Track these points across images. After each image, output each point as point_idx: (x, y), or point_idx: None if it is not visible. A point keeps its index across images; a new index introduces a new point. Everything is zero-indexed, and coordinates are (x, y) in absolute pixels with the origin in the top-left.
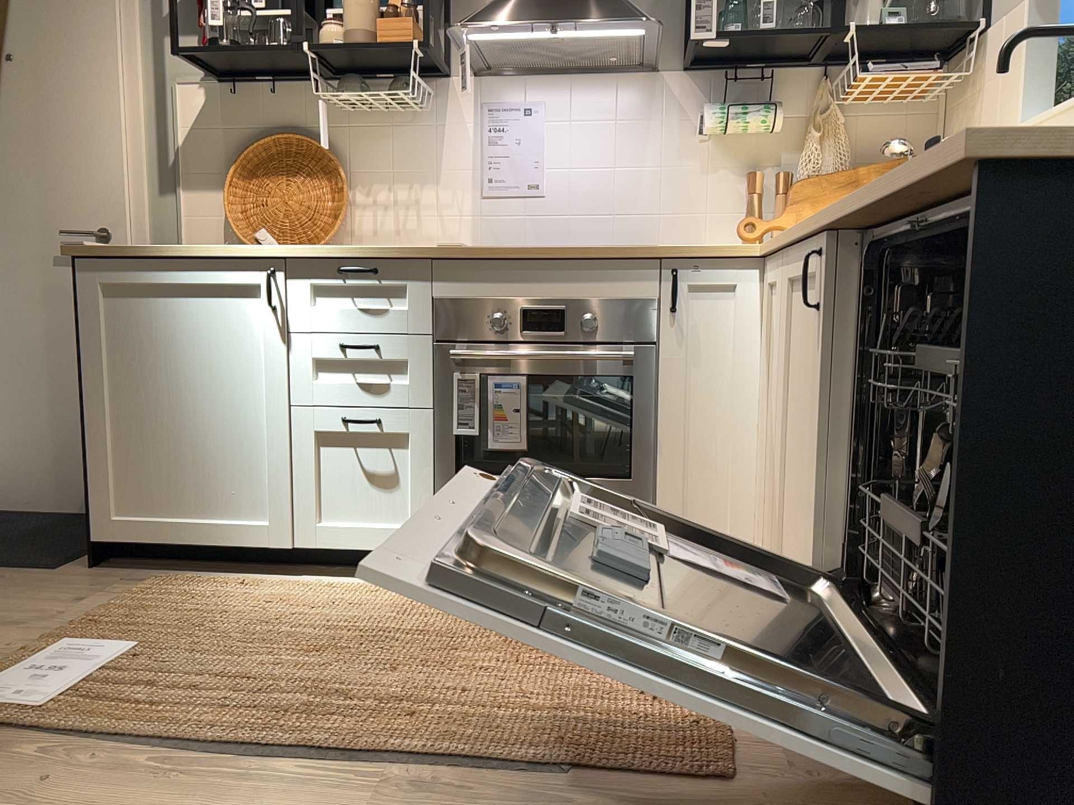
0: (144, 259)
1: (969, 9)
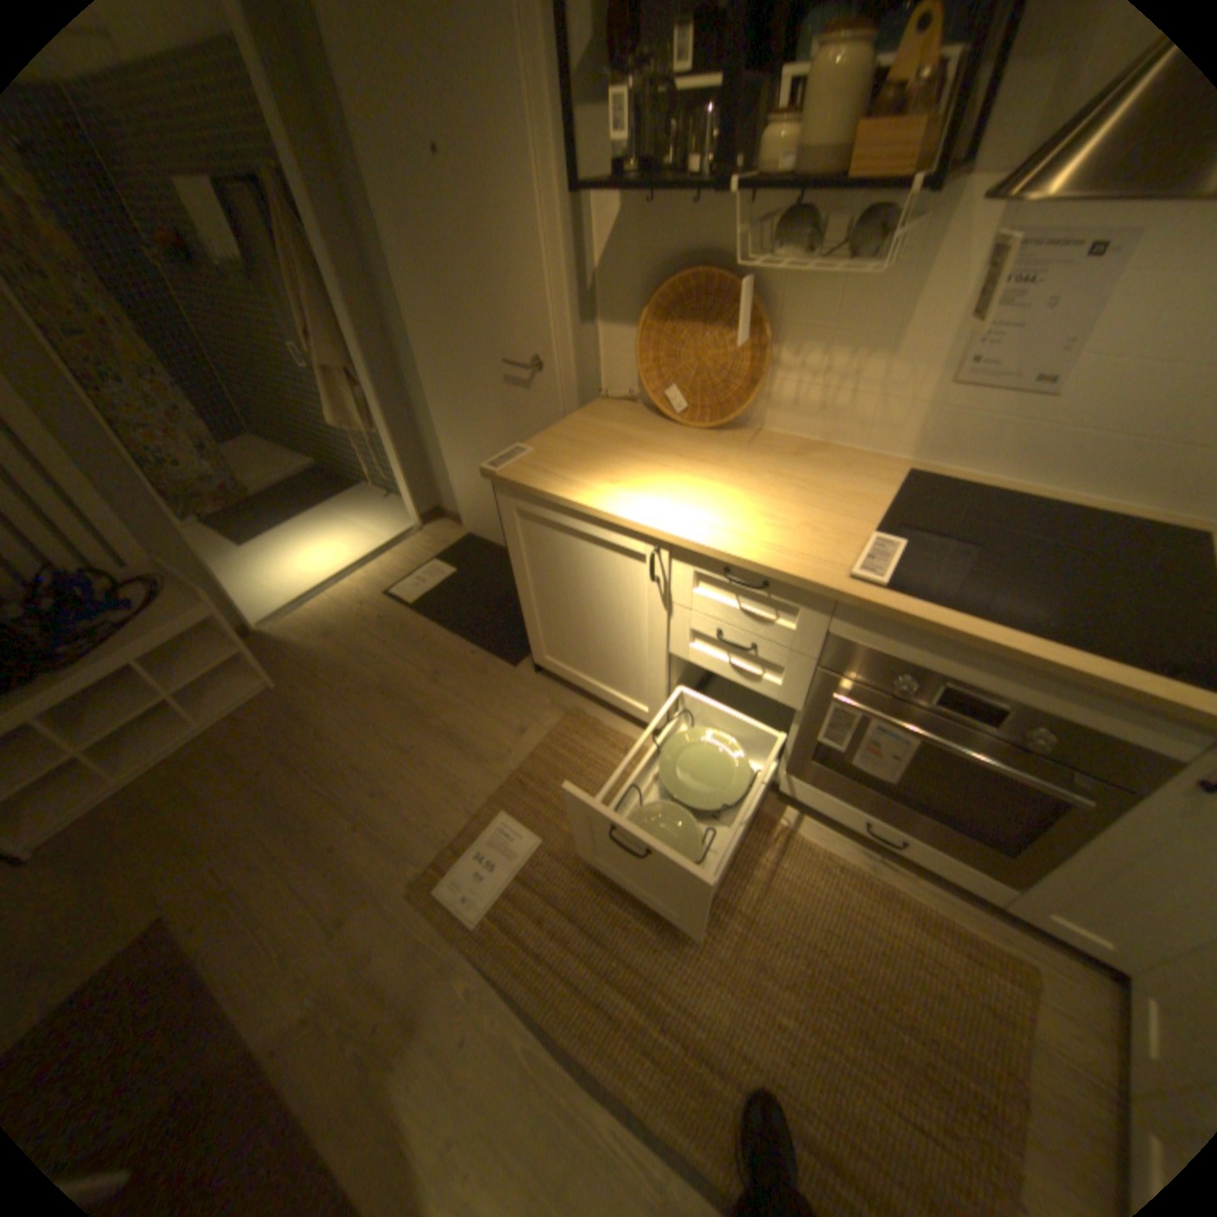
0: (543, 498)
1: None
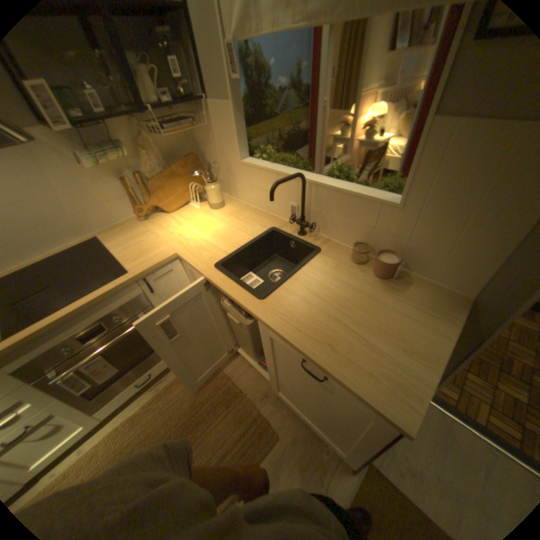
0: None
1: (189, 76)
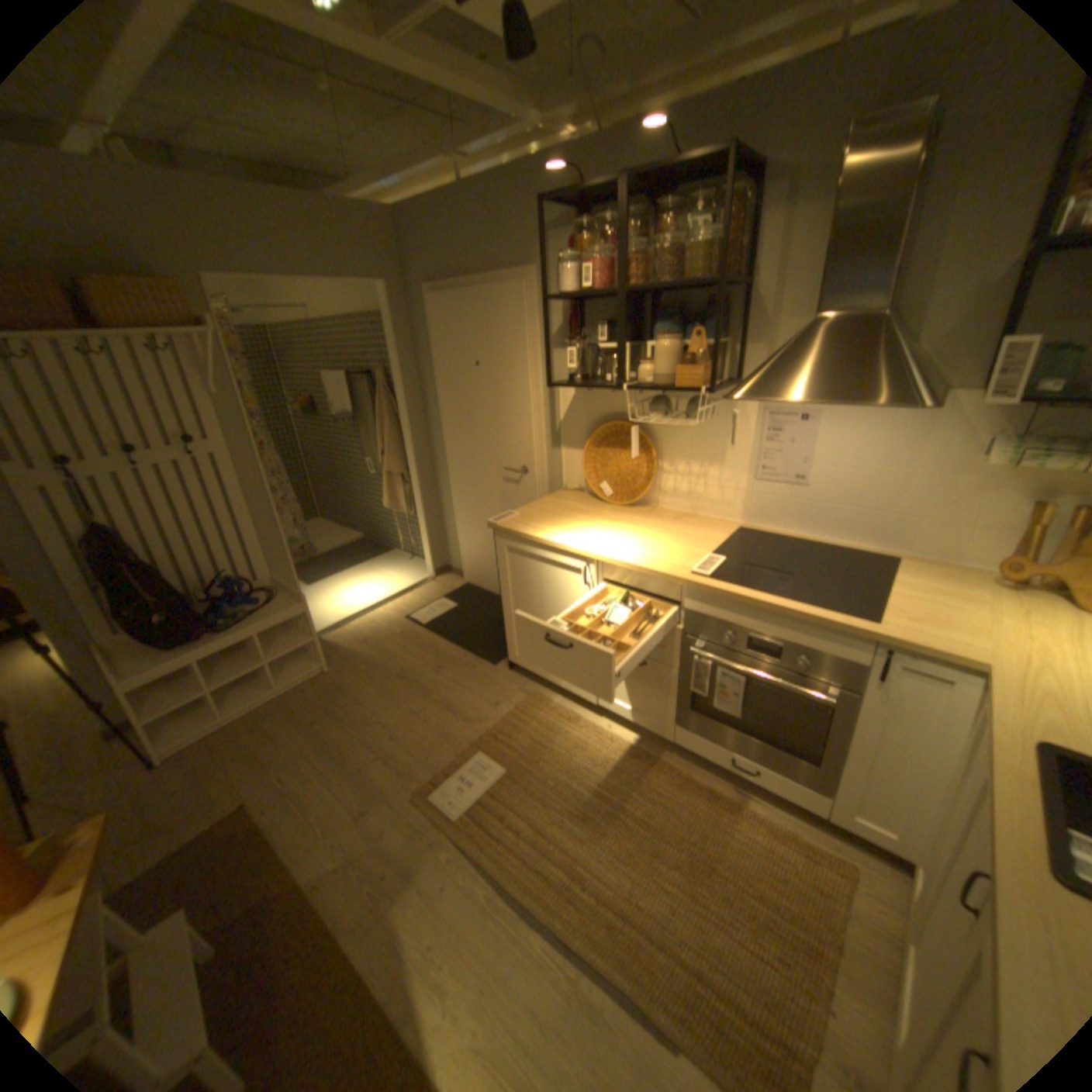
0: (523, 538)
1: None
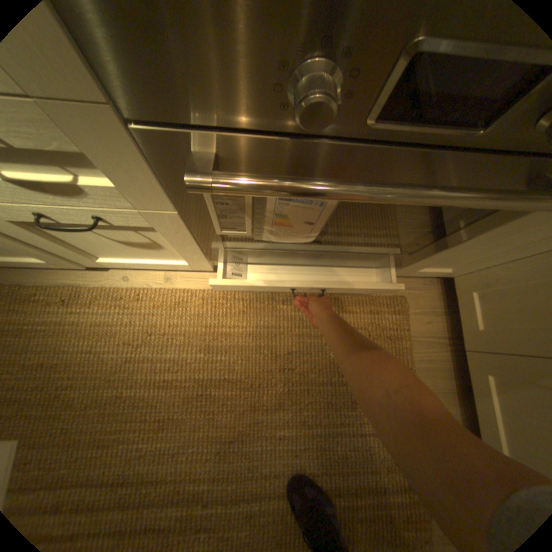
0: None
1: None
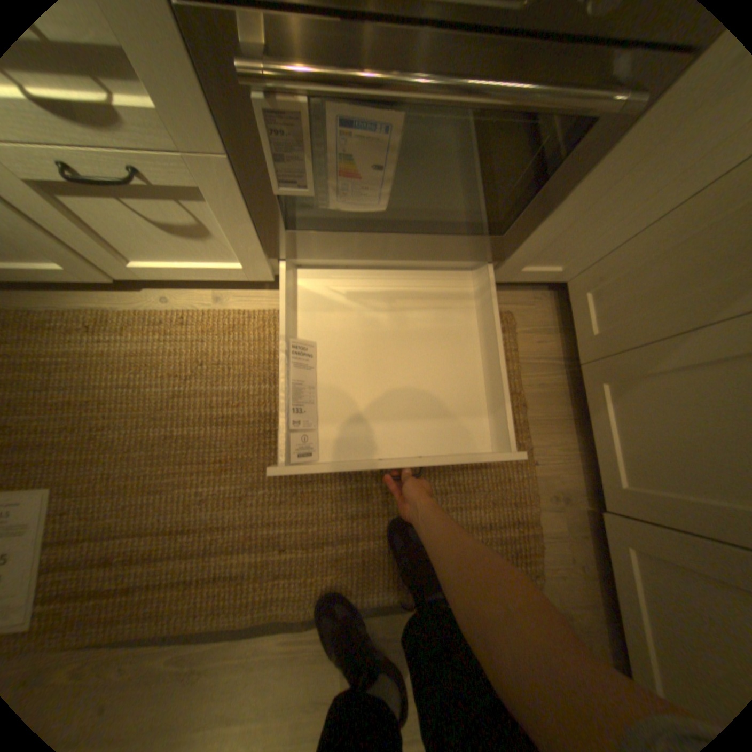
0: None
1: None
